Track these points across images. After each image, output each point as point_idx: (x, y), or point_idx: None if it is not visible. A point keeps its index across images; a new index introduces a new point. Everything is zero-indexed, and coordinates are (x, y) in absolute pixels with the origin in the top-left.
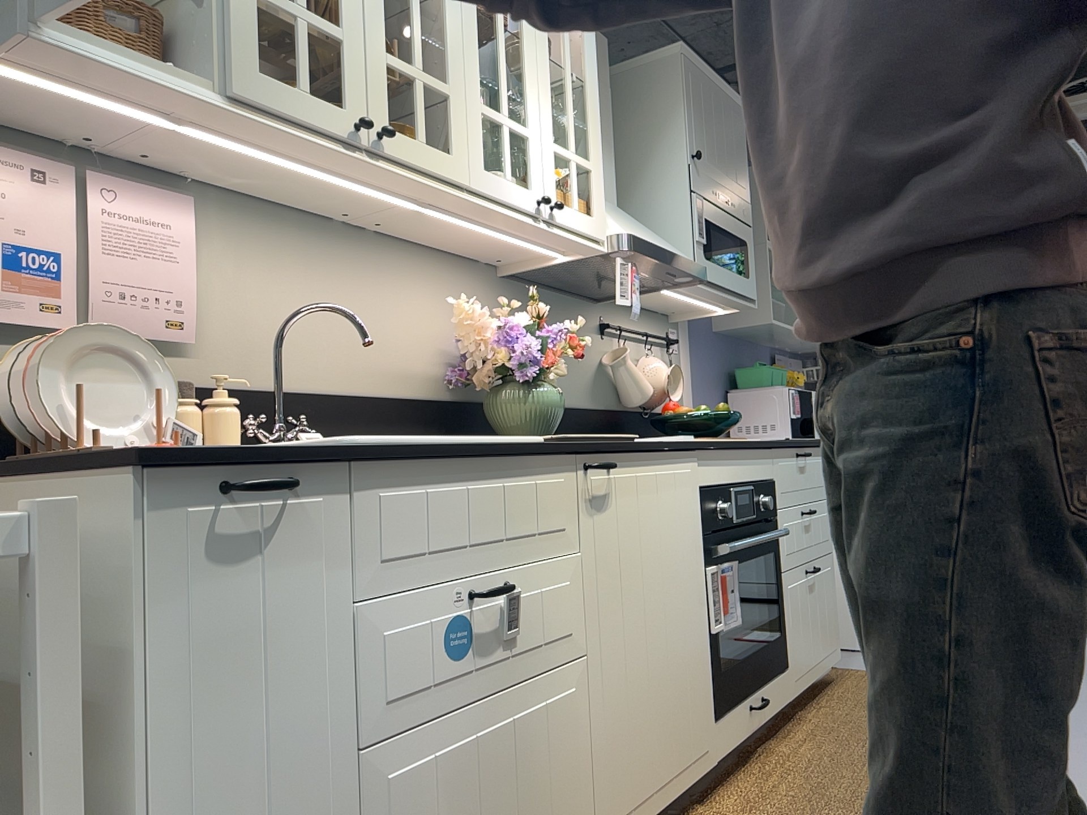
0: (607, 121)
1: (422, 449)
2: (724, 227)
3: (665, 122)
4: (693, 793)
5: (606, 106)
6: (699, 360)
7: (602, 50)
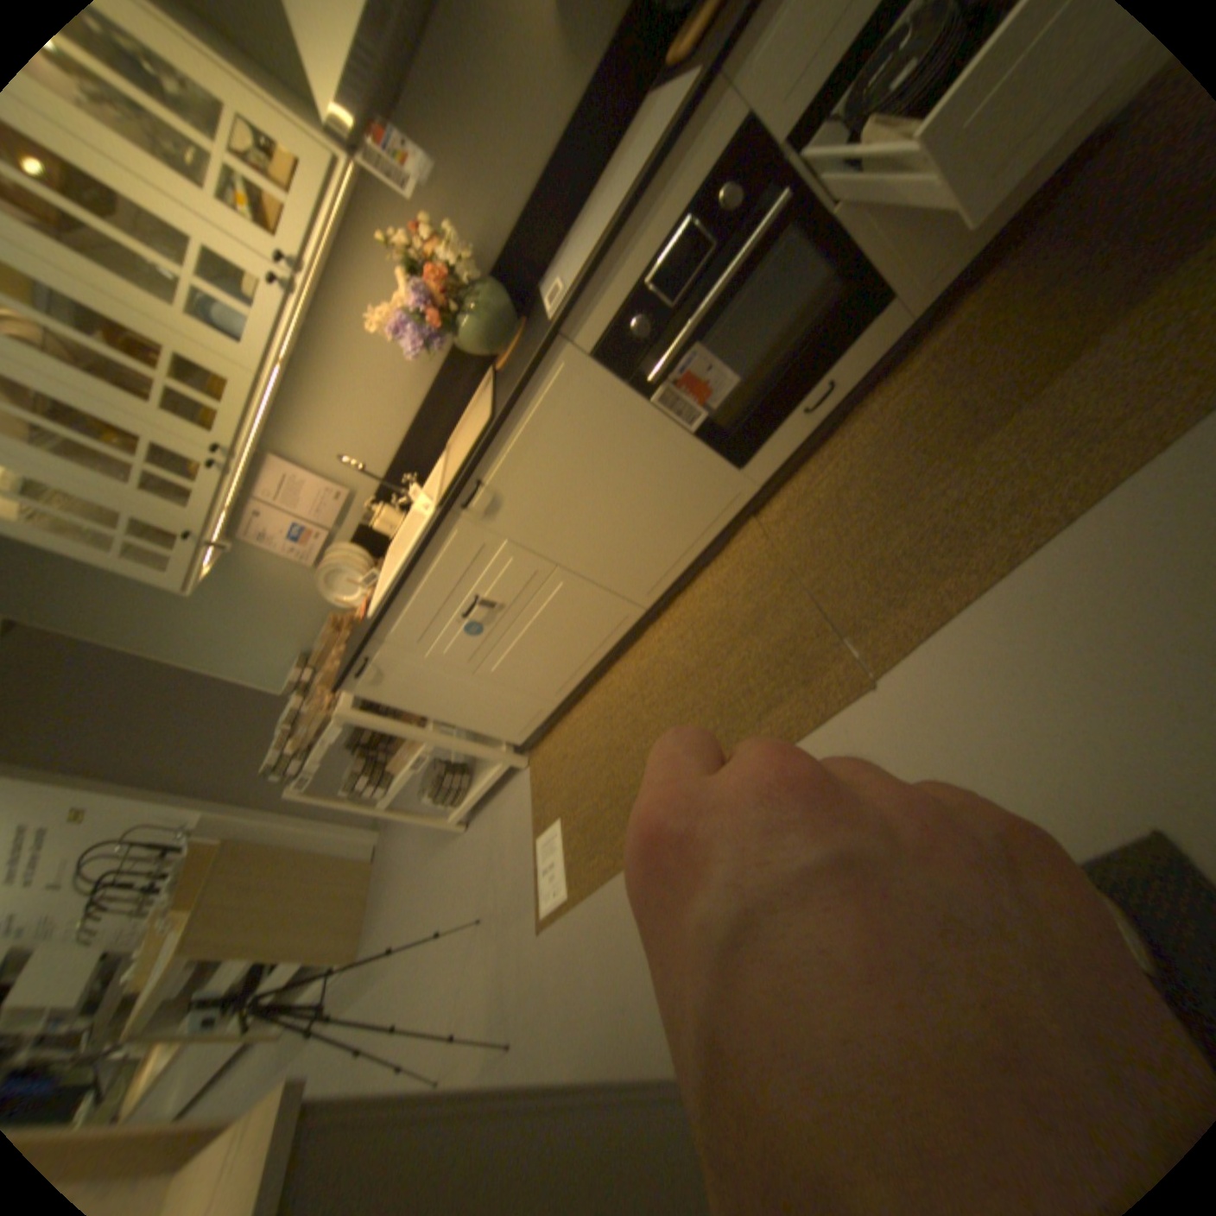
0: None
1: (386, 609)
2: None
3: None
4: (742, 515)
5: None
6: None
7: None
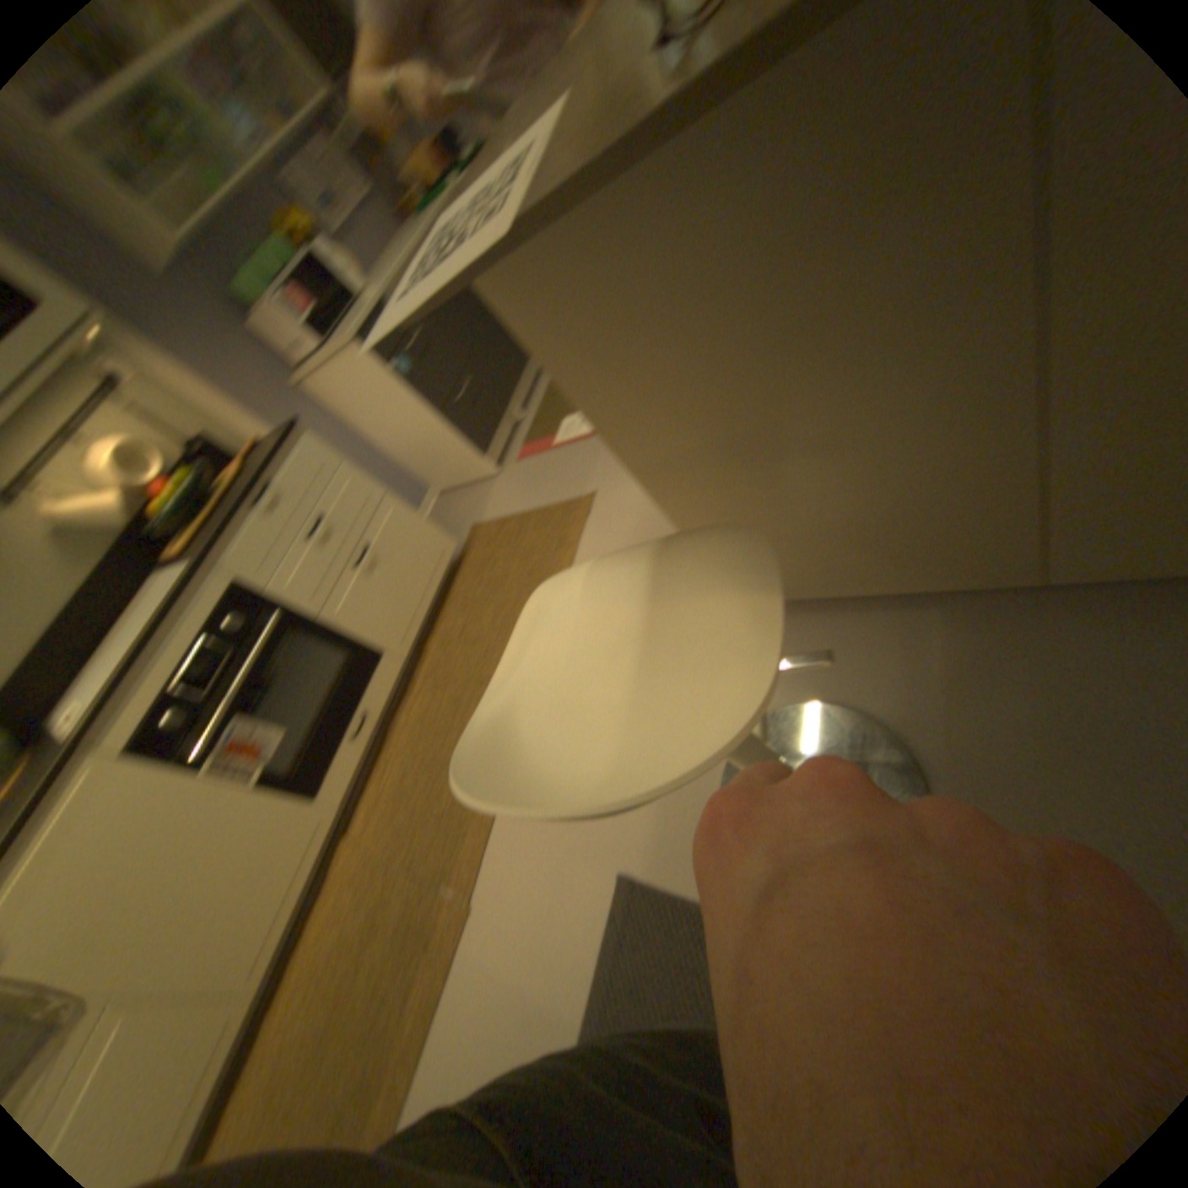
0: None
1: None
2: None
3: None
4: (329, 849)
5: None
6: (166, 347)
7: None
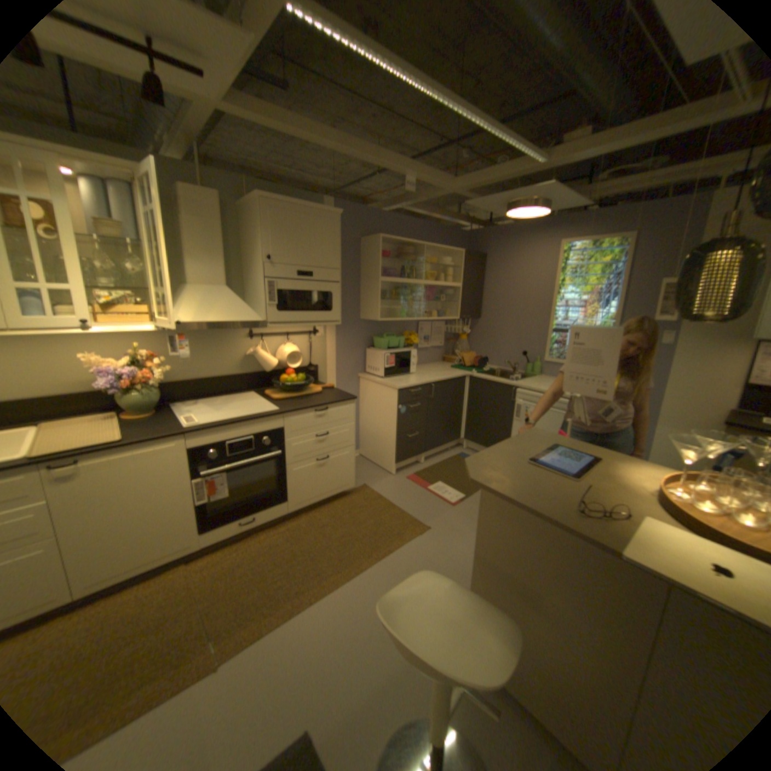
0: (213, 241)
1: None
2: (302, 290)
3: (256, 236)
4: (179, 561)
5: (212, 233)
6: (342, 336)
7: (209, 198)
